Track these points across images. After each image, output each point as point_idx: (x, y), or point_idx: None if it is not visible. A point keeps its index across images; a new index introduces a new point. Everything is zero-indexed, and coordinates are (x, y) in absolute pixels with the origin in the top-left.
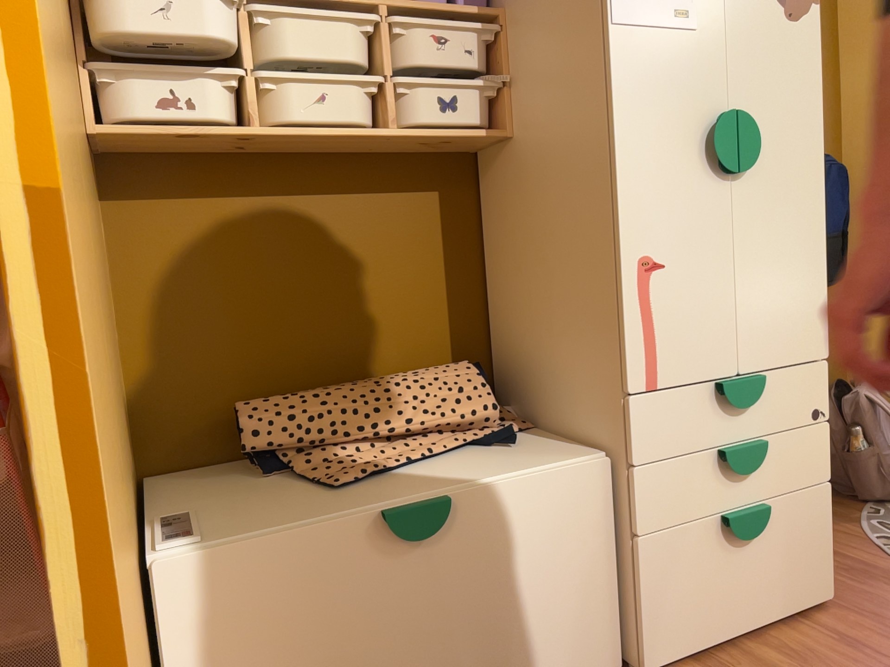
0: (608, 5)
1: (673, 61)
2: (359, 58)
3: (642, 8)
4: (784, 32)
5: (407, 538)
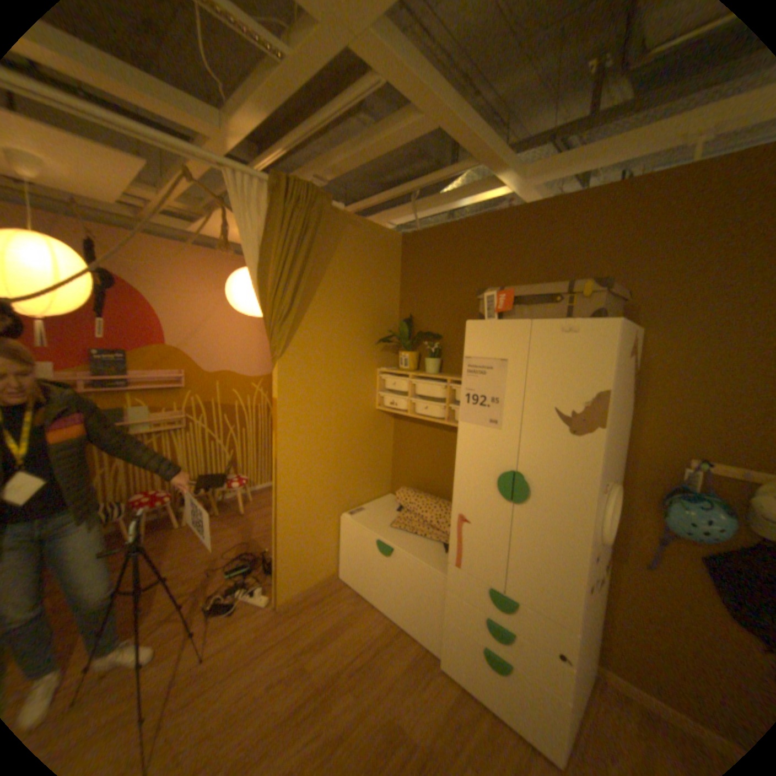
0: (460, 413)
1: (486, 441)
2: (440, 396)
3: (473, 417)
4: (565, 440)
5: (380, 551)
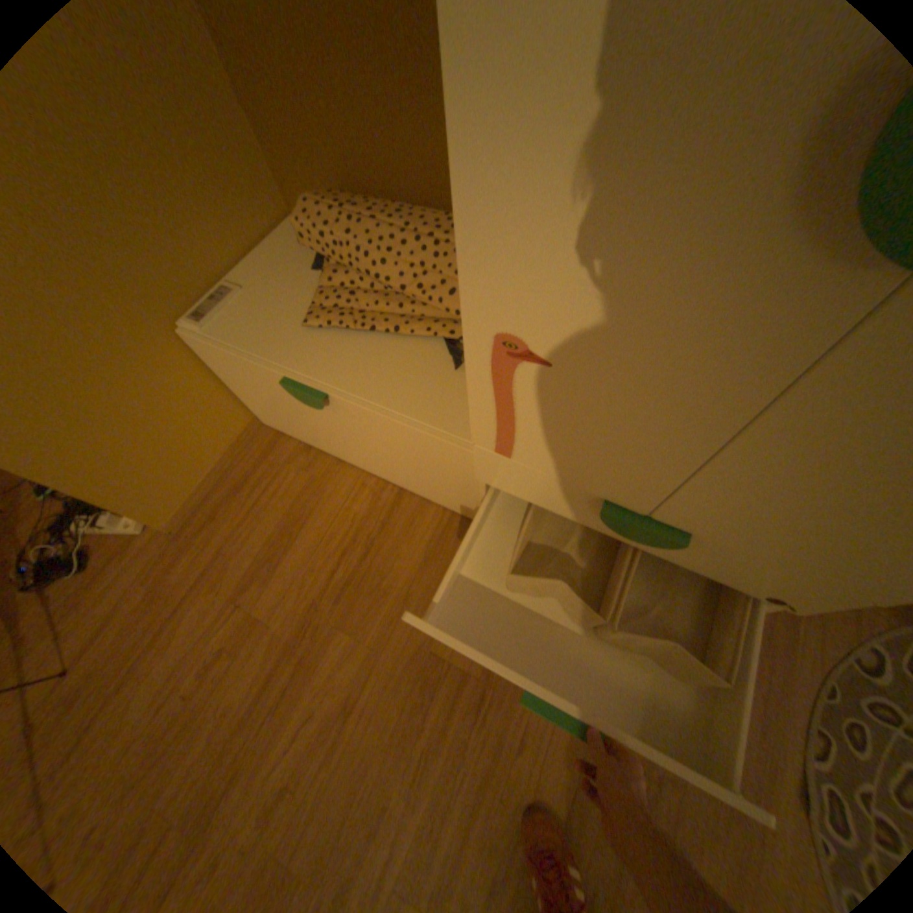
0: None
1: None
2: None
3: None
4: None
5: (301, 398)
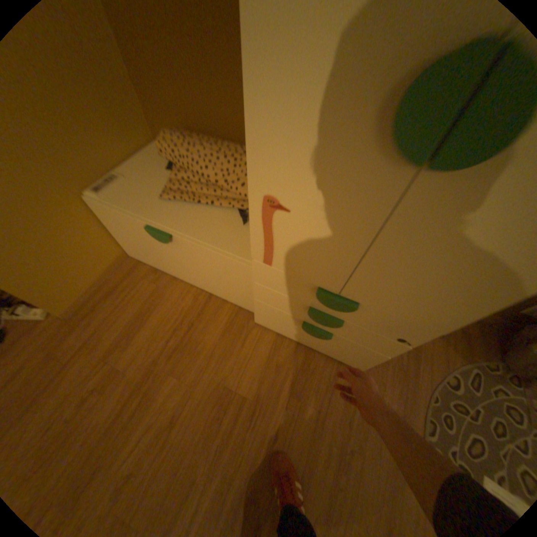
0: None
1: None
2: None
3: None
4: None
5: (156, 238)
